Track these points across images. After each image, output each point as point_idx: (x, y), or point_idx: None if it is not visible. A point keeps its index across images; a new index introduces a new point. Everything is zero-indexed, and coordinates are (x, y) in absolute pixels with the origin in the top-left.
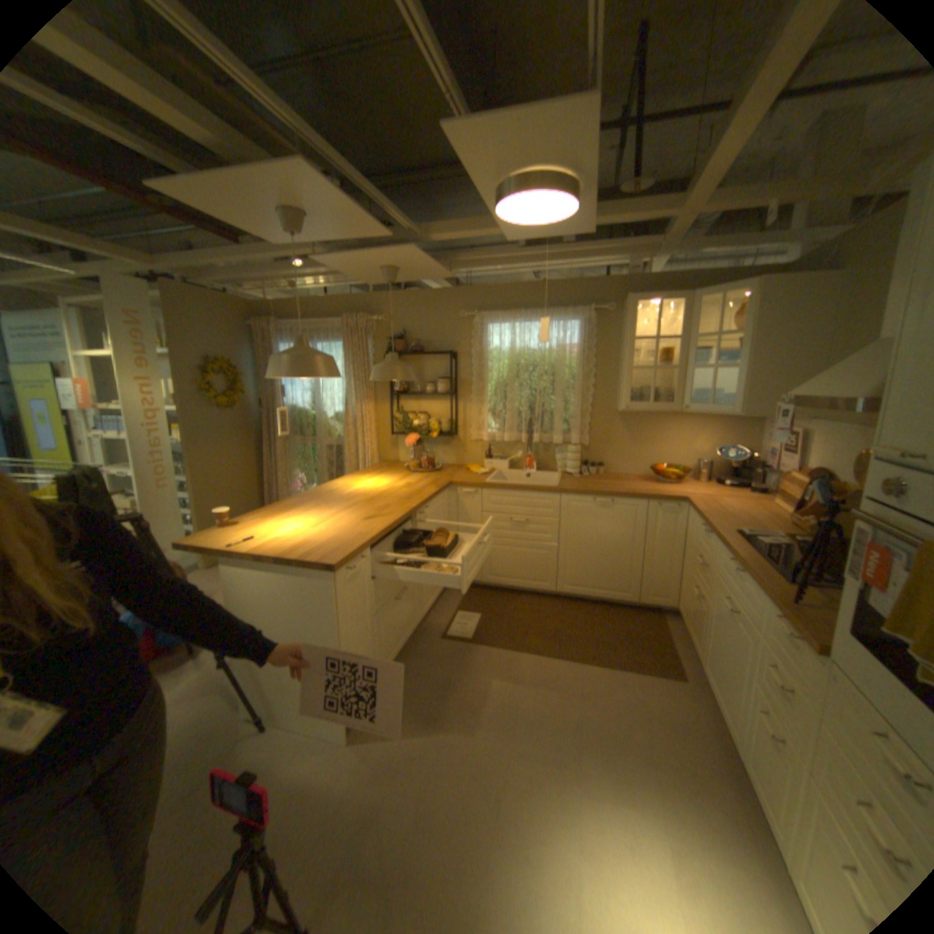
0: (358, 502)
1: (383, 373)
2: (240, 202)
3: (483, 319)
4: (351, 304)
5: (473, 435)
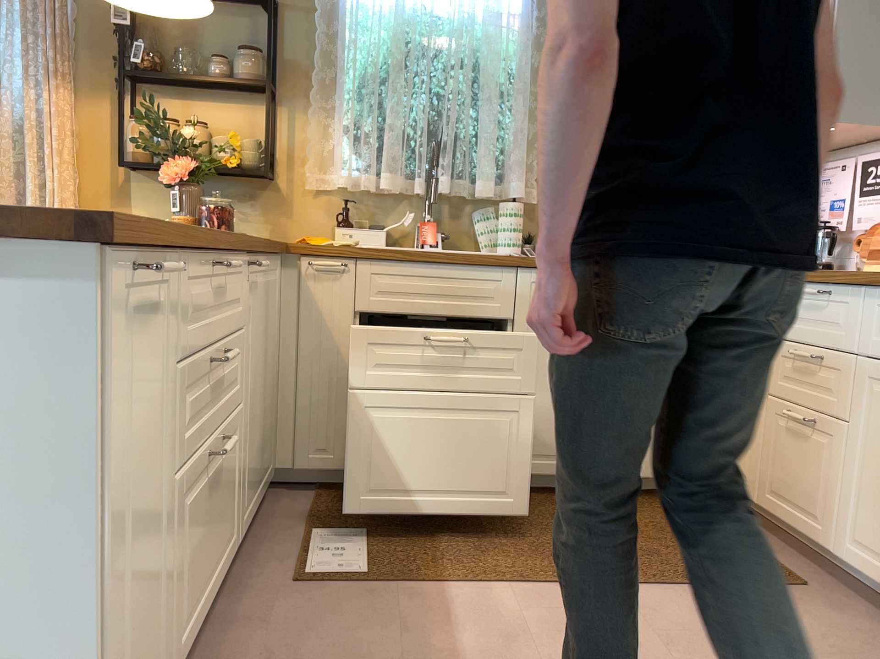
0: None
1: None
2: None
3: None
4: None
5: (312, 178)
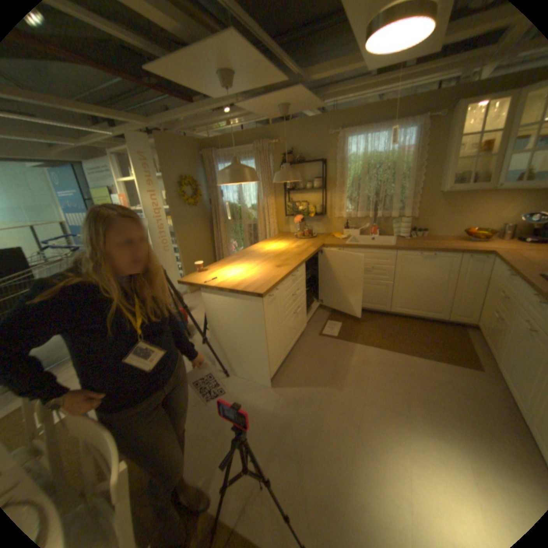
0: (270, 257)
1: (280, 177)
2: (196, 70)
3: (345, 133)
4: (259, 133)
5: (336, 214)
